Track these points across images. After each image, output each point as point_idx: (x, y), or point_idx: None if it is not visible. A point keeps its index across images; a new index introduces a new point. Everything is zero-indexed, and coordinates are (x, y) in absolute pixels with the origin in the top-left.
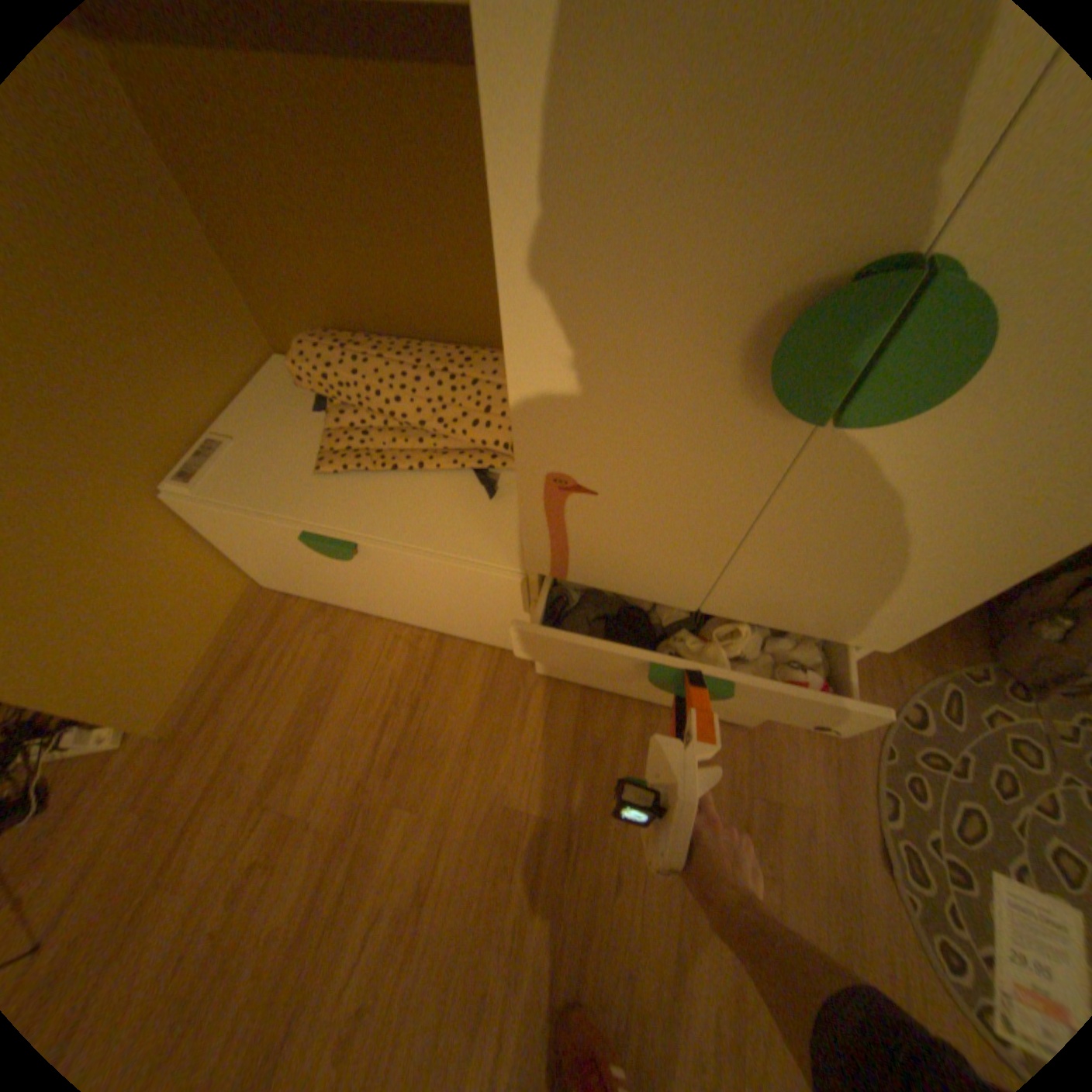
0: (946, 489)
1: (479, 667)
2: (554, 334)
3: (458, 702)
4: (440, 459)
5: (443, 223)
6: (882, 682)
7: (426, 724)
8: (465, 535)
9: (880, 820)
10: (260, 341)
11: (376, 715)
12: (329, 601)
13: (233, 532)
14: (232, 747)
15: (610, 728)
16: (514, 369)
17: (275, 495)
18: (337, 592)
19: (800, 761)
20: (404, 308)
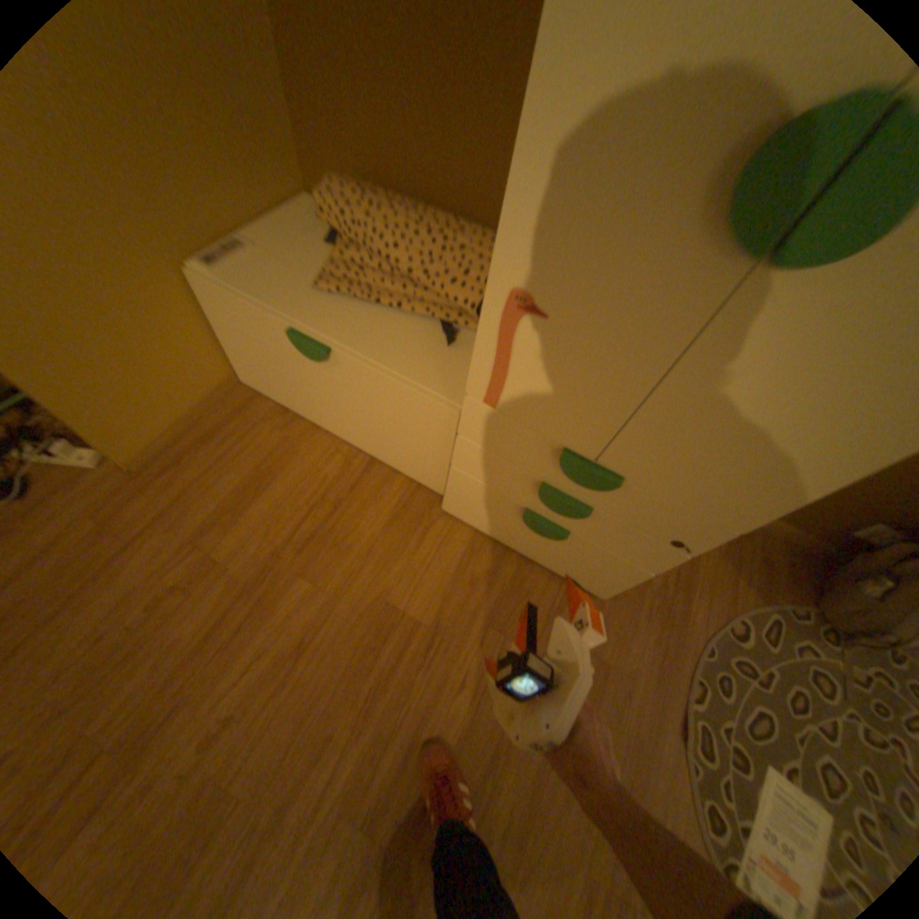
0: (838, 358)
1: (397, 492)
2: (560, 138)
3: (372, 514)
4: (416, 306)
5: (475, 107)
6: (720, 597)
7: (342, 523)
8: (420, 367)
9: (688, 701)
10: (297, 181)
11: (305, 505)
12: (292, 408)
13: (235, 321)
14: (184, 496)
15: (489, 568)
16: (515, 173)
17: (277, 297)
18: (301, 400)
19: (636, 638)
20: (421, 178)
